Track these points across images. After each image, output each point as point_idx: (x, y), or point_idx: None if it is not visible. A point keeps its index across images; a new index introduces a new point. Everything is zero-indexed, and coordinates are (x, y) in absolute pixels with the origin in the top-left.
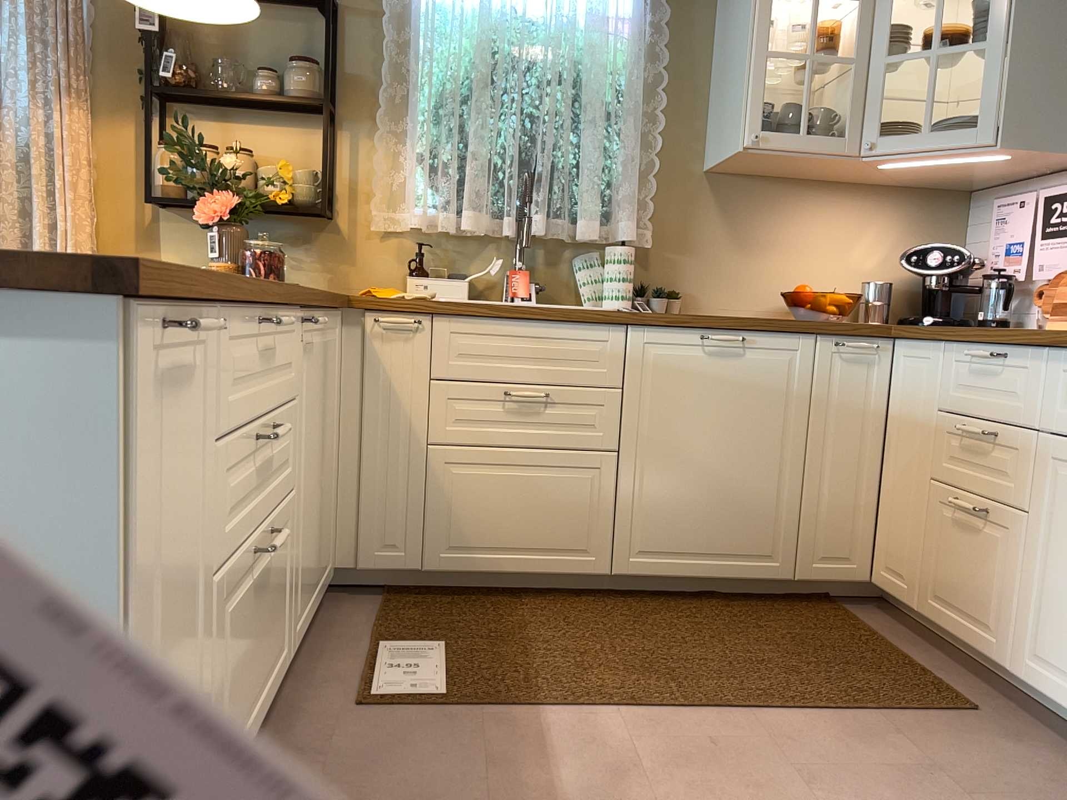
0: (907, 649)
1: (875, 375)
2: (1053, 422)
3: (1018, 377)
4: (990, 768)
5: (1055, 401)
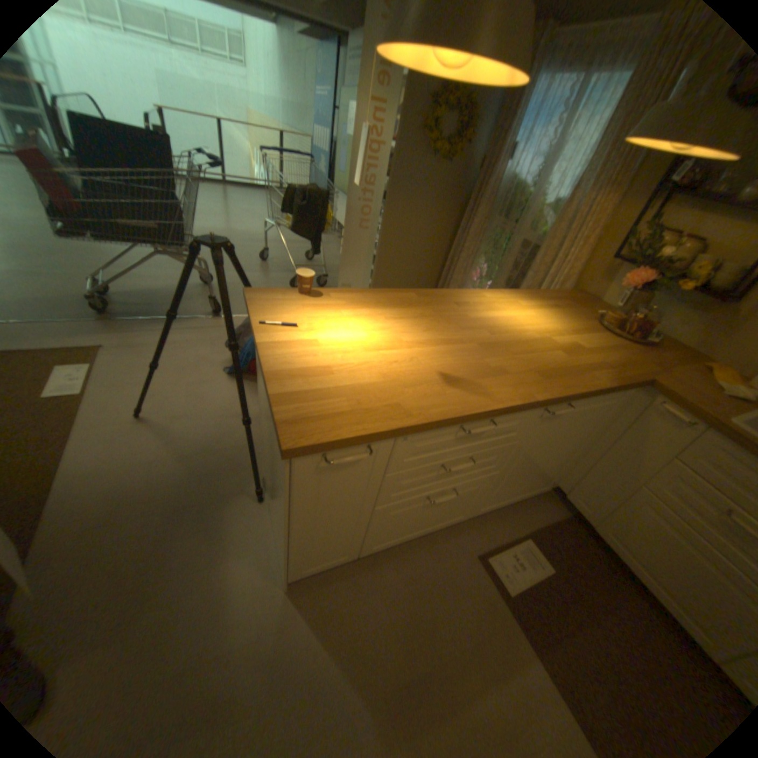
0: None
1: None
2: None
3: None
4: None
5: None
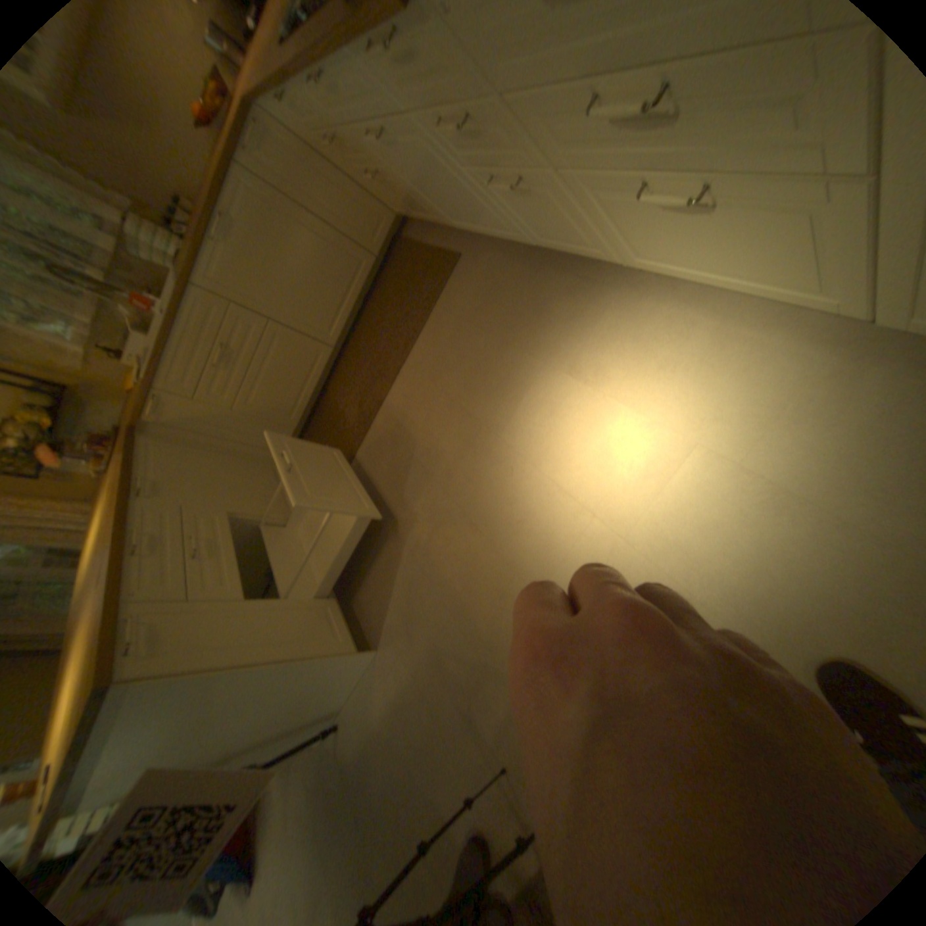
0: (430, 236)
1: (275, 131)
2: (334, 116)
3: (299, 98)
4: (473, 288)
5: (321, 104)
